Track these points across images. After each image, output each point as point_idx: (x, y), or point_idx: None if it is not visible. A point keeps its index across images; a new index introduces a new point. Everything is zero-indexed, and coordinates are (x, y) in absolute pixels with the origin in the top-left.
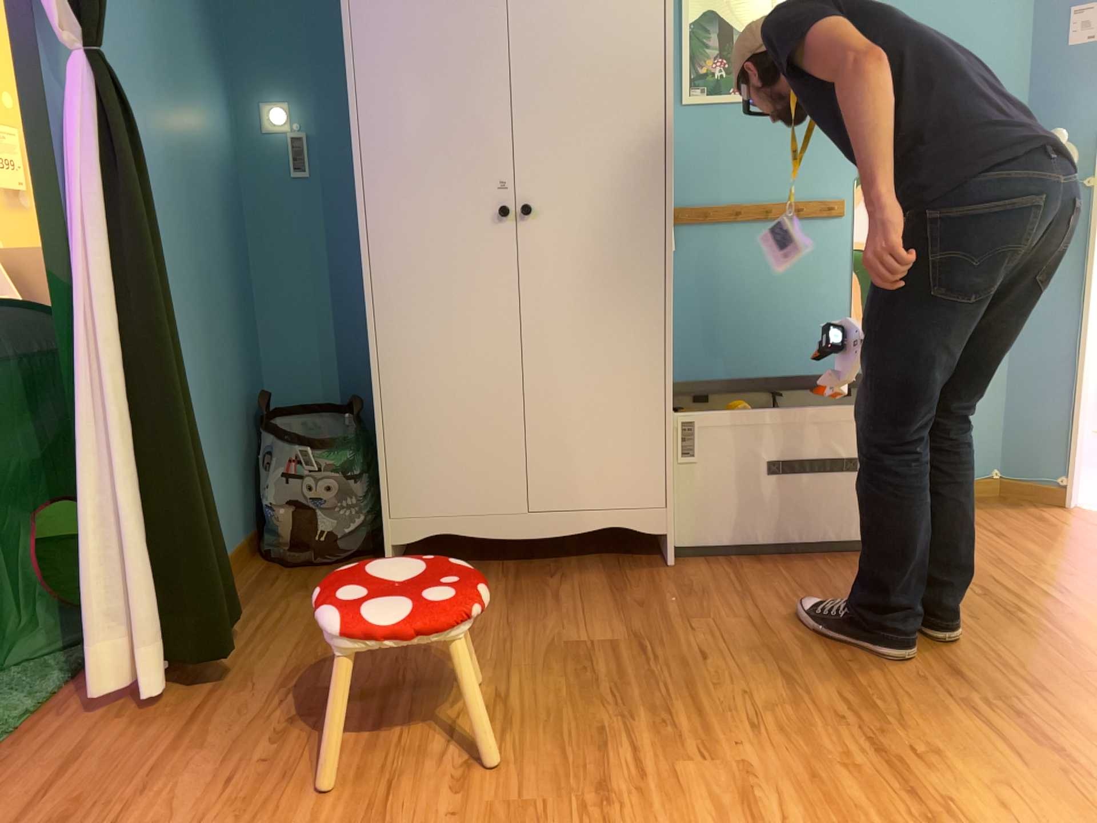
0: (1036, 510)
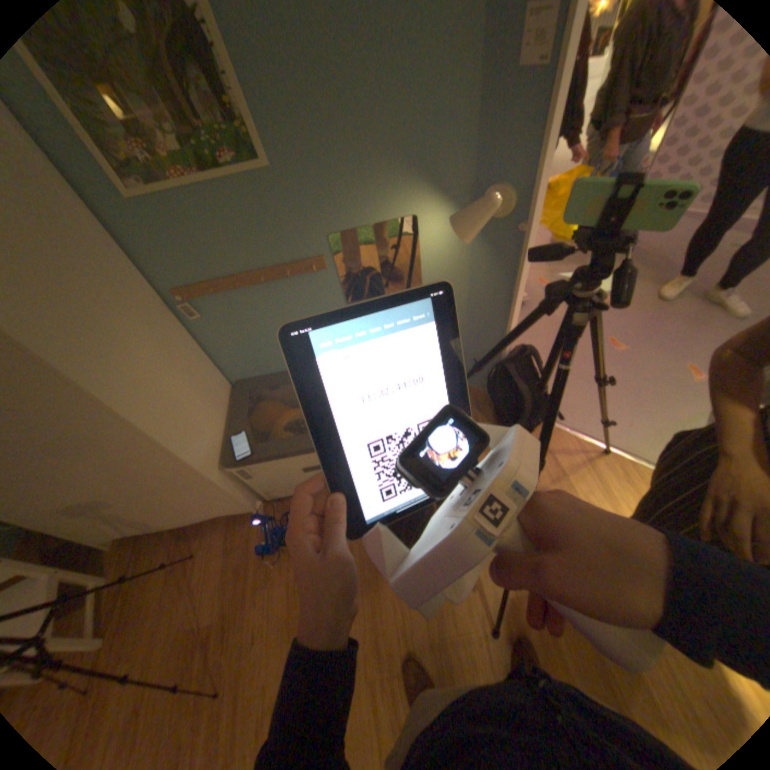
0: (476, 407)
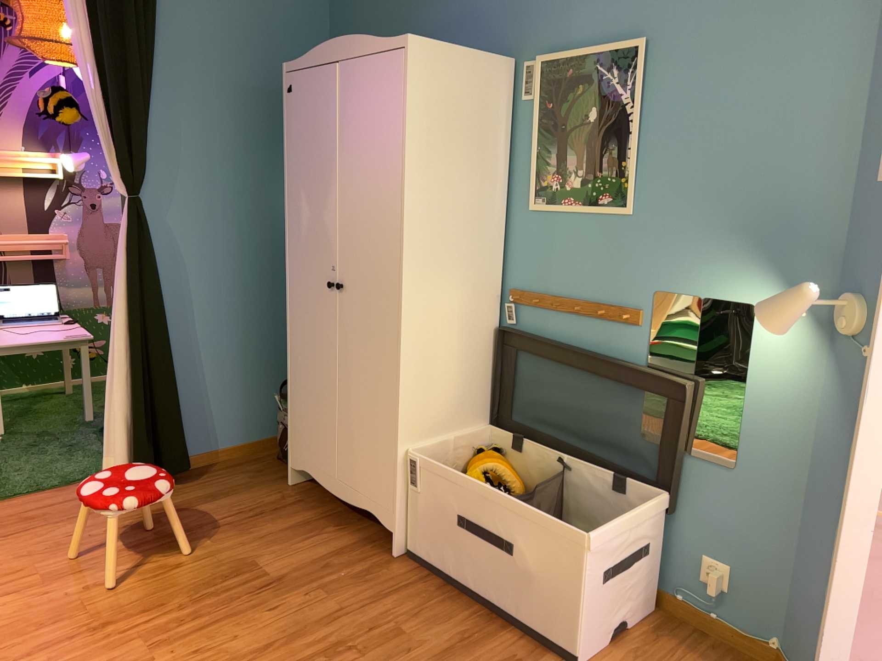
0: None
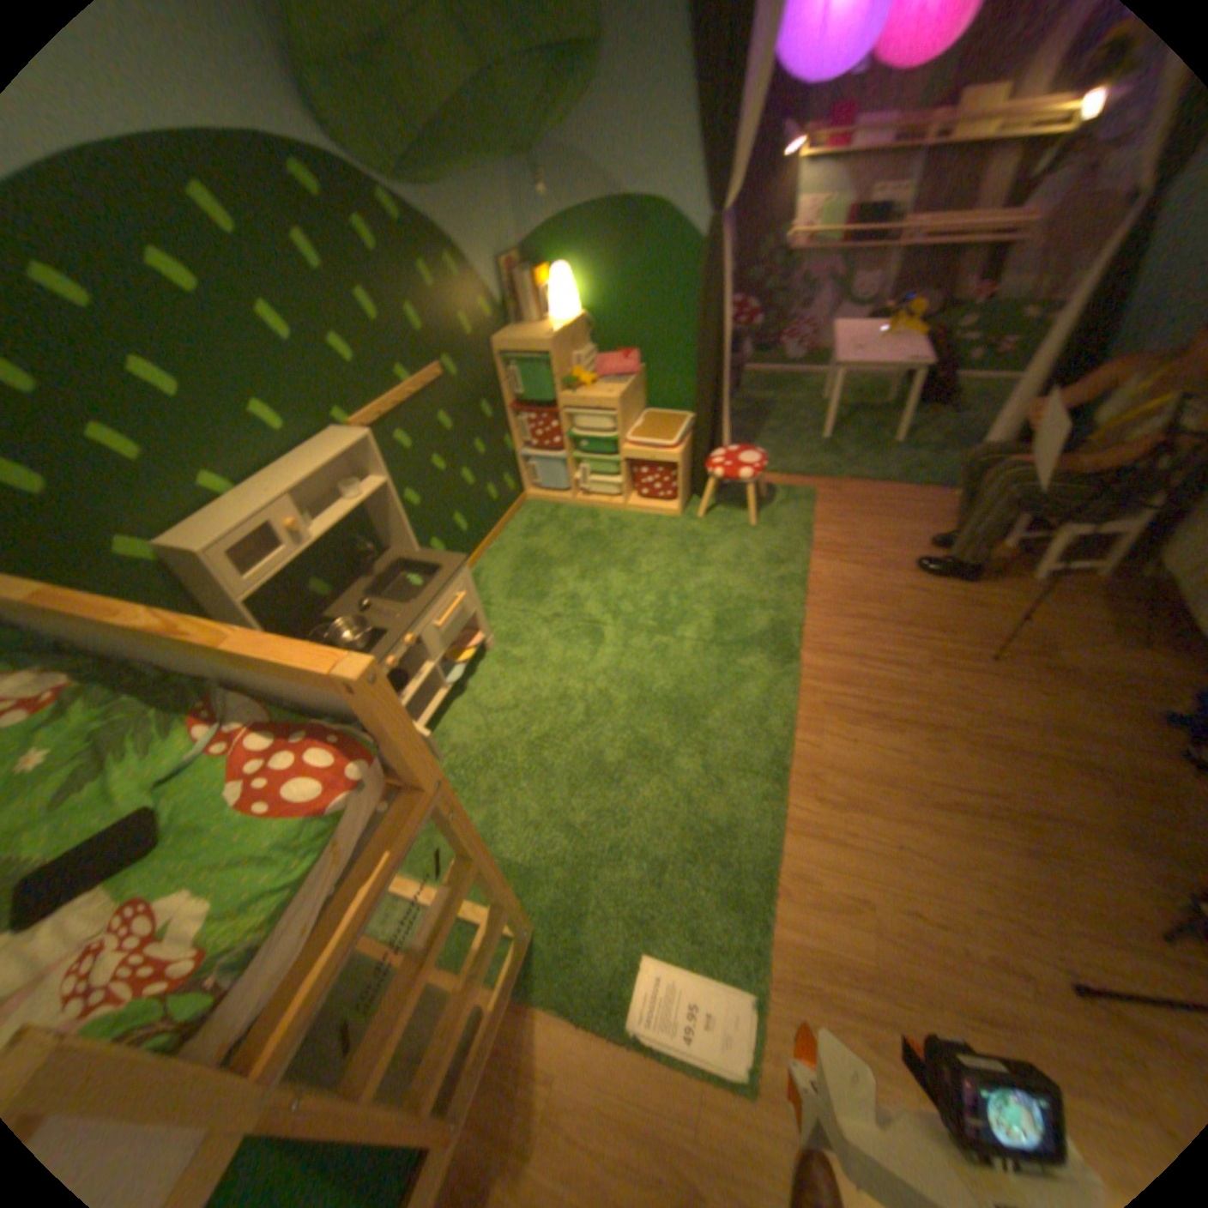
0: None
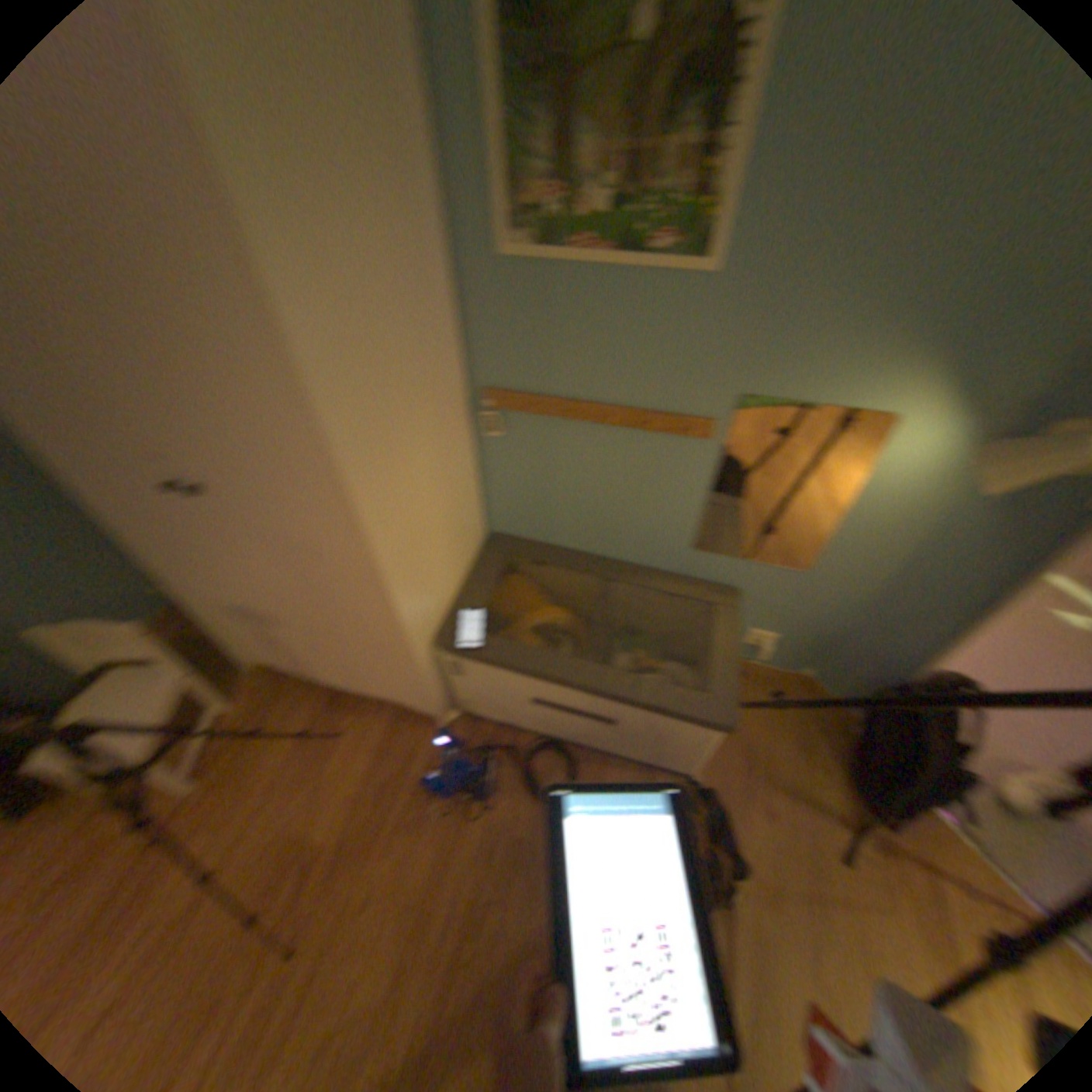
0: (822, 727)
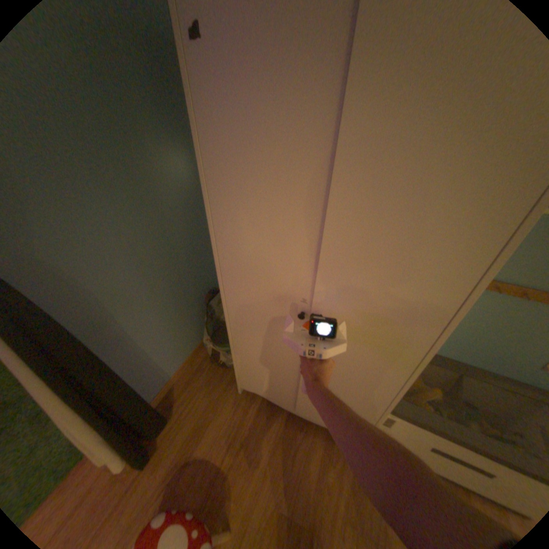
0: None
